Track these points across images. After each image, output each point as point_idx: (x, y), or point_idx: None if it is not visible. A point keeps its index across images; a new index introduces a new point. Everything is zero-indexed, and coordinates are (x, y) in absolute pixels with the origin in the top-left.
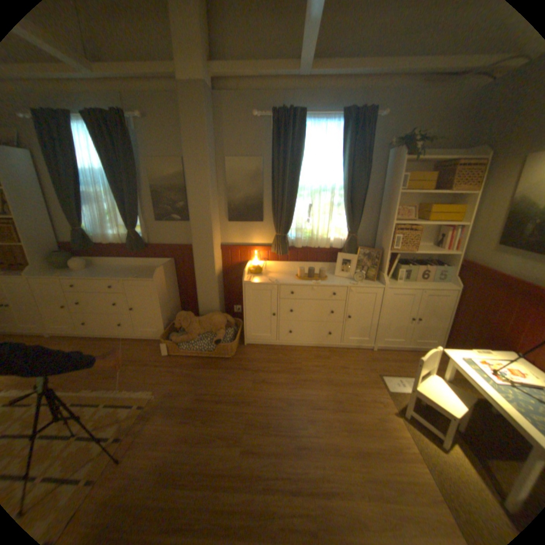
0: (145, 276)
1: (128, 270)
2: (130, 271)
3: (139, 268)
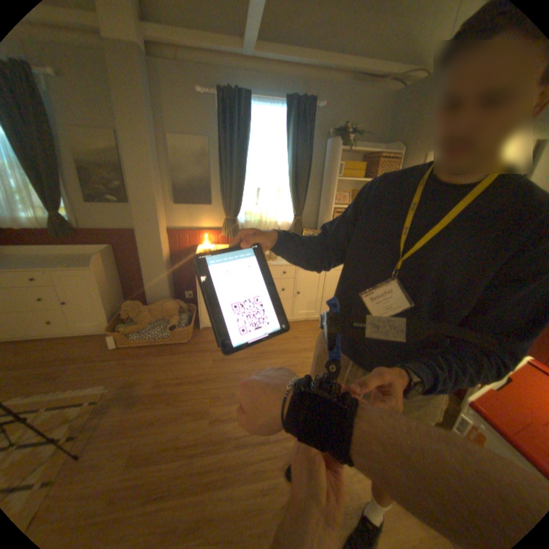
0: (78, 265)
1: (53, 259)
2: (56, 261)
3: (68, 257)
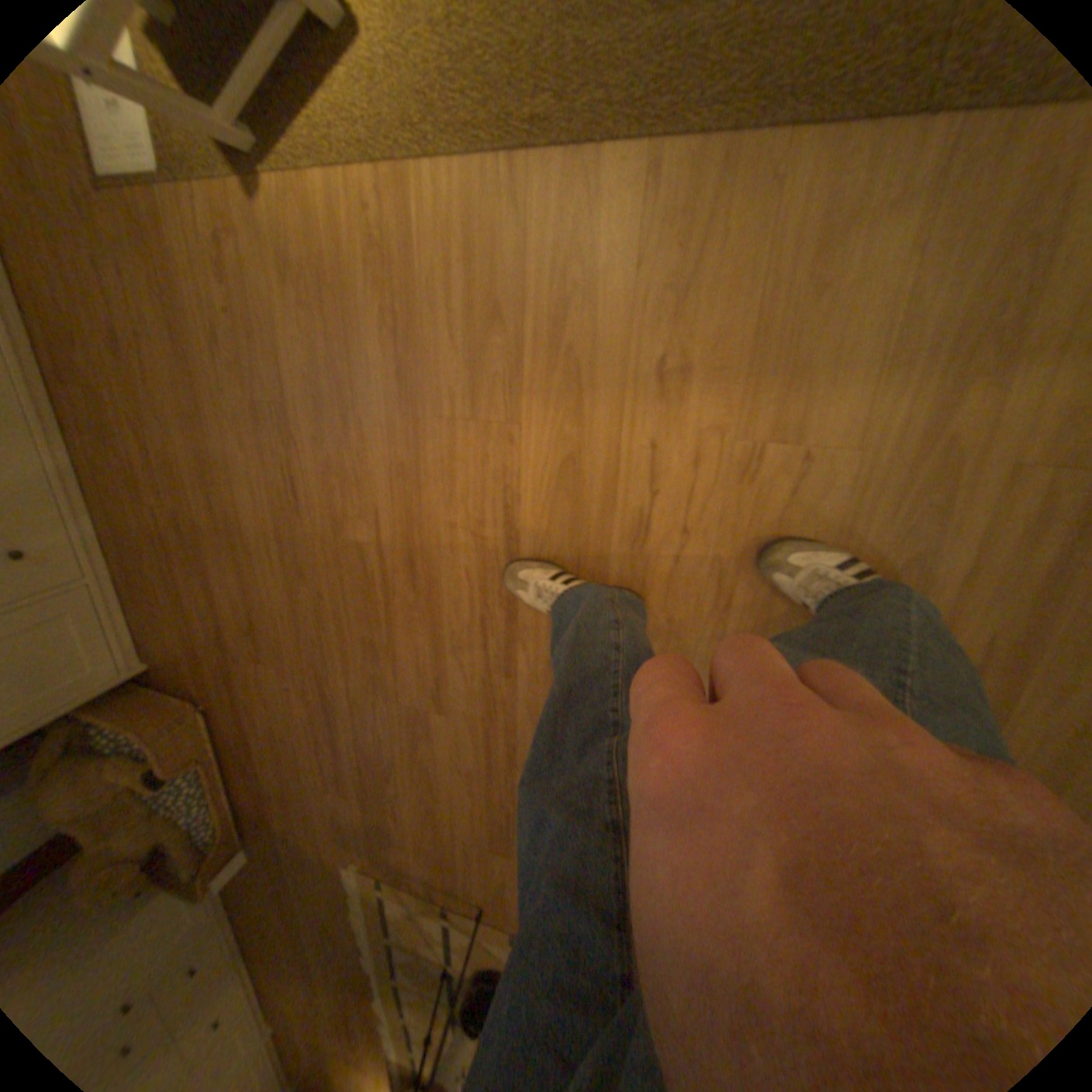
0: None
1: None
2: None
3: None
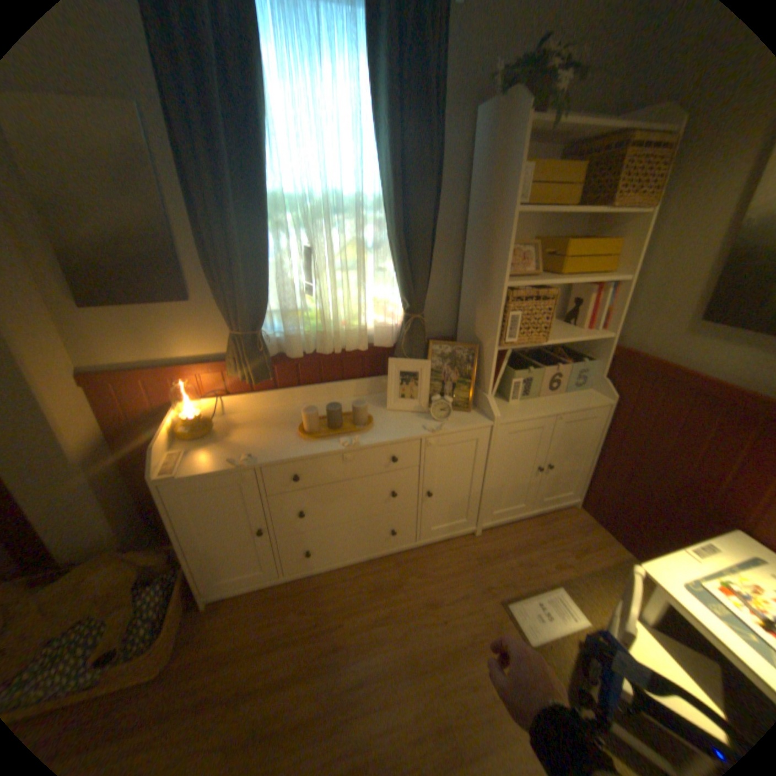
0: None
1: None
2: None
3: None
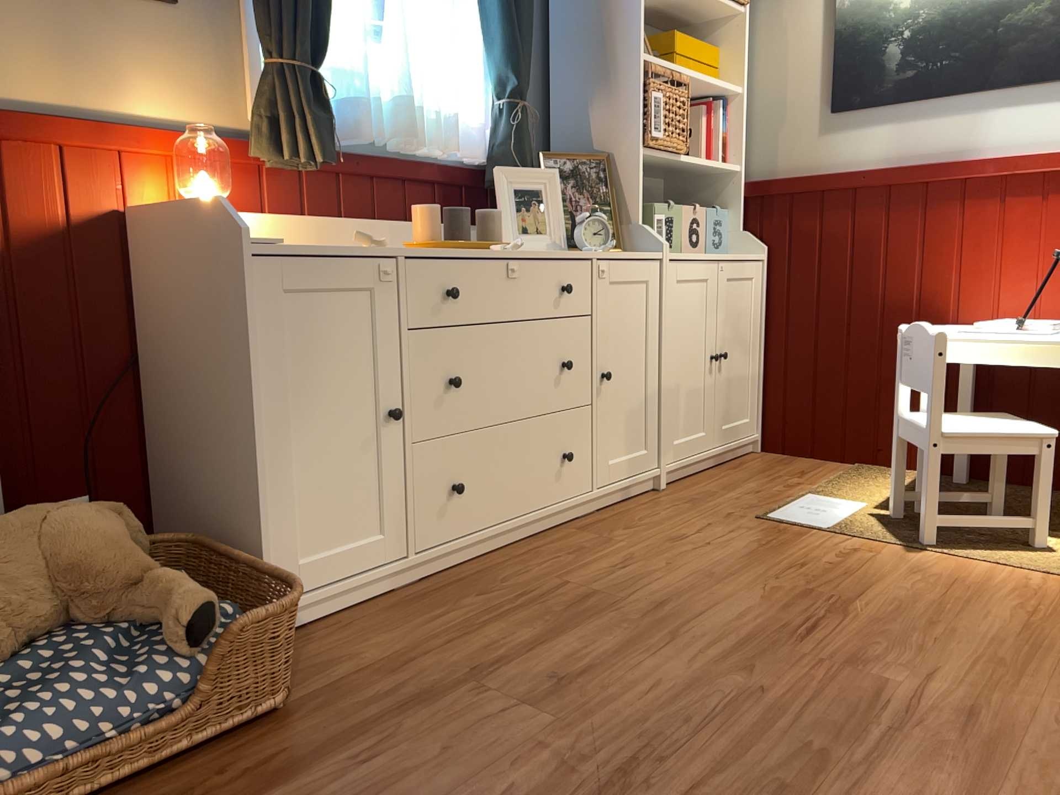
0: None
1: None
2: None
3: None
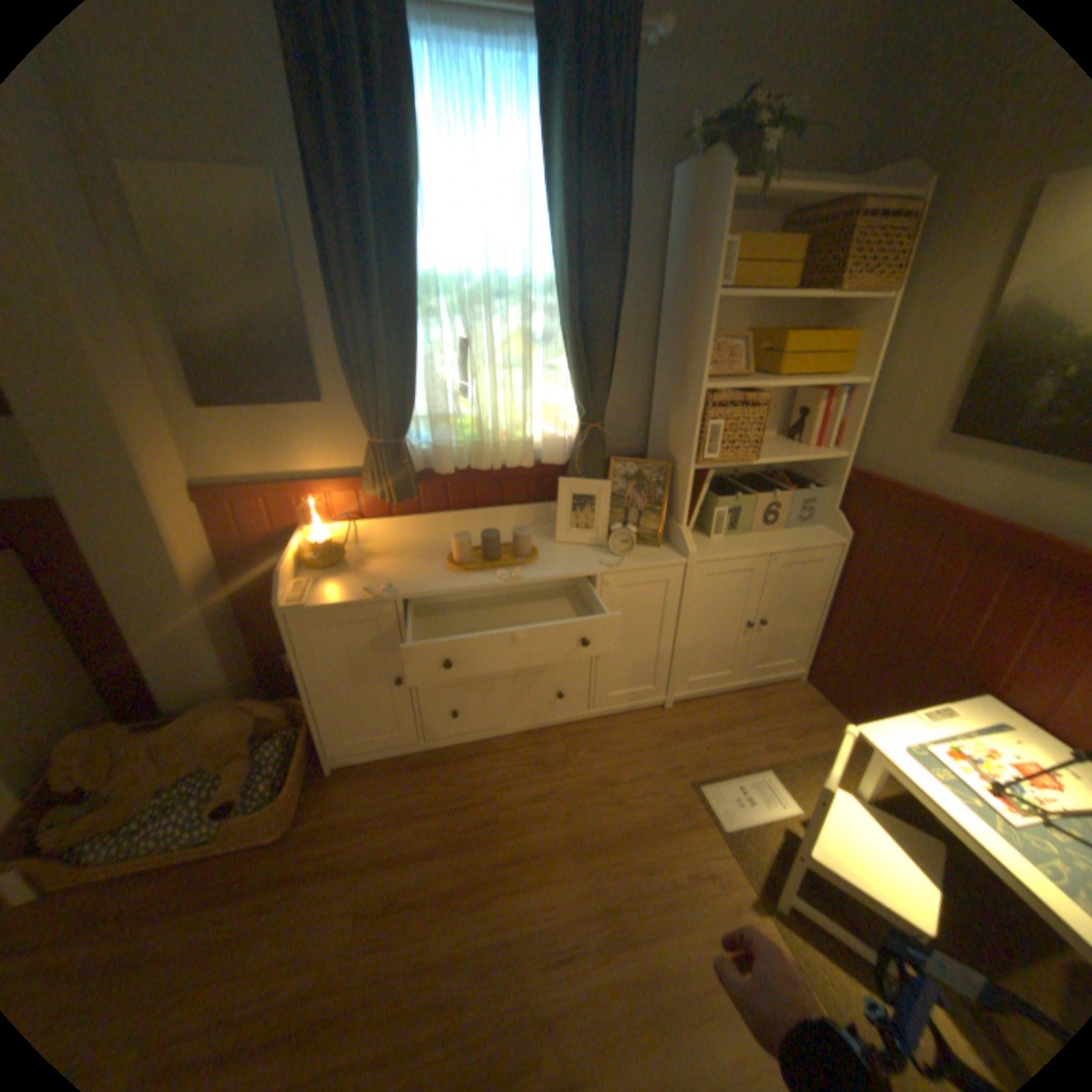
0: None
1: None
2: None
3: None
